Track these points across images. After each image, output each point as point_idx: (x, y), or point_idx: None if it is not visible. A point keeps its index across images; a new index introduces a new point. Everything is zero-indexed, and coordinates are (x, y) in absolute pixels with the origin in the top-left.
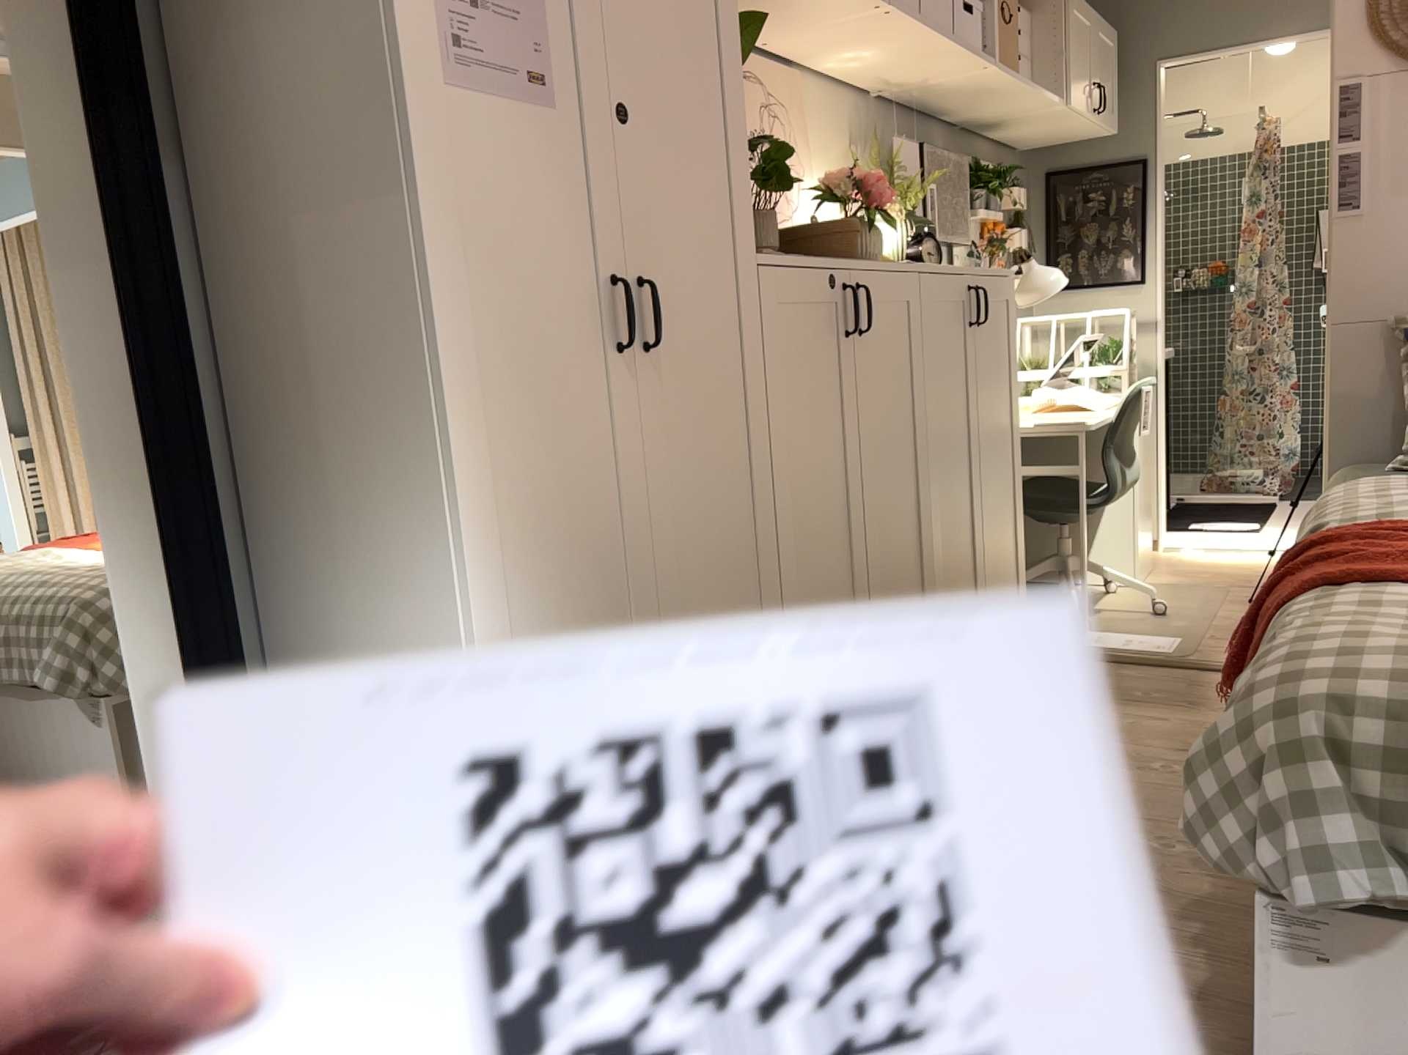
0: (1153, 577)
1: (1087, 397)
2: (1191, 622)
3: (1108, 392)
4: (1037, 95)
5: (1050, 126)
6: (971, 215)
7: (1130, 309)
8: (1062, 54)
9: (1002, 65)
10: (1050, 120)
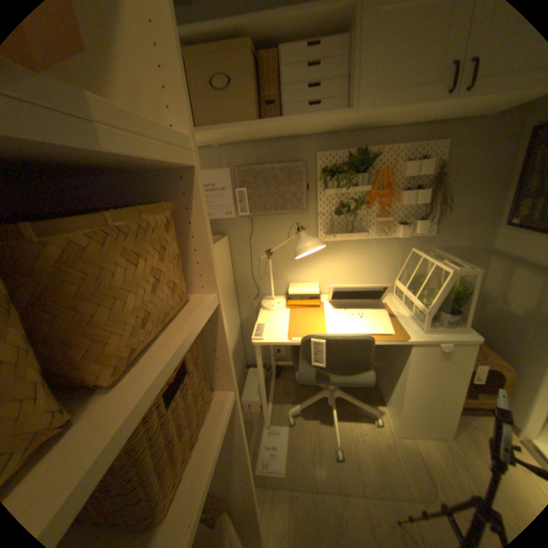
0: (428, 444)
1: (346, 319)
2: (325, 479)
3: (421, 320)
4: (289, 118)
5: (424, 108)
6: (325, 190)
7: (456, 269)
8: (354, 60)
9: (198, 125)
10: (393, 110)
